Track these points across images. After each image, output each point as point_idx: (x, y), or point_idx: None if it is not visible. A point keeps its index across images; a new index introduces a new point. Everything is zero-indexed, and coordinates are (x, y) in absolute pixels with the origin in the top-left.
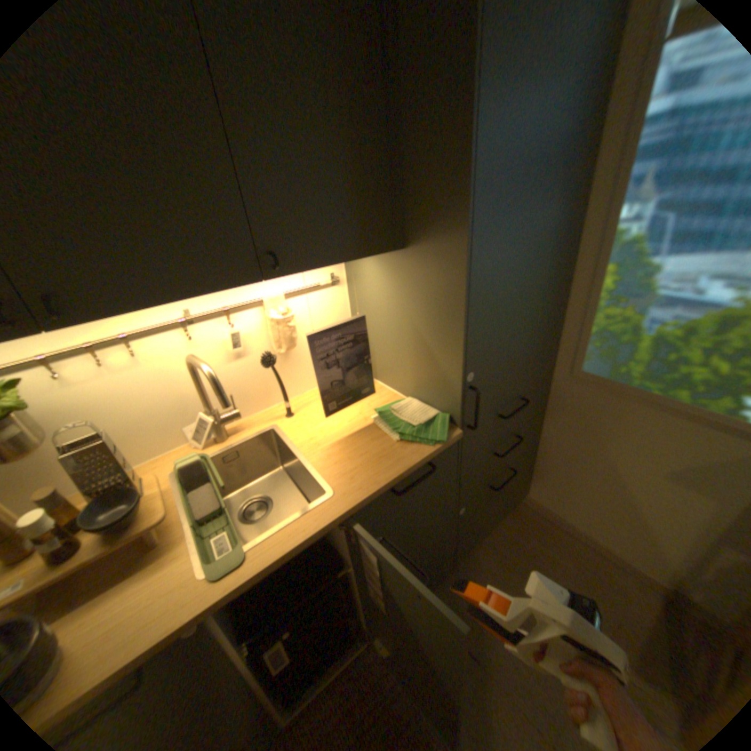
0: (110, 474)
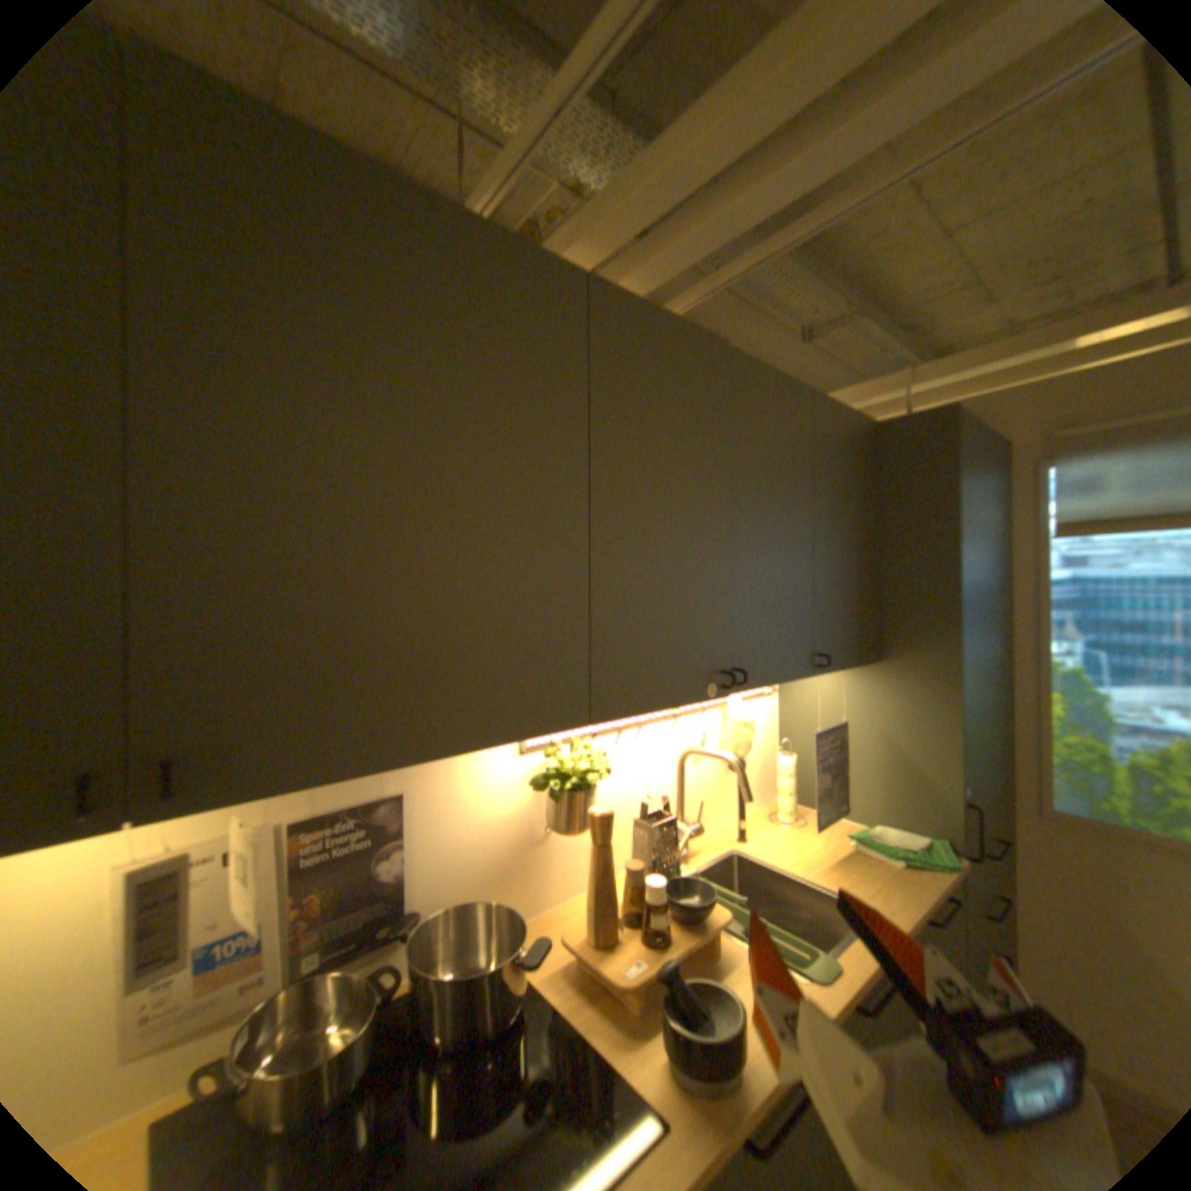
0: (673, 858)
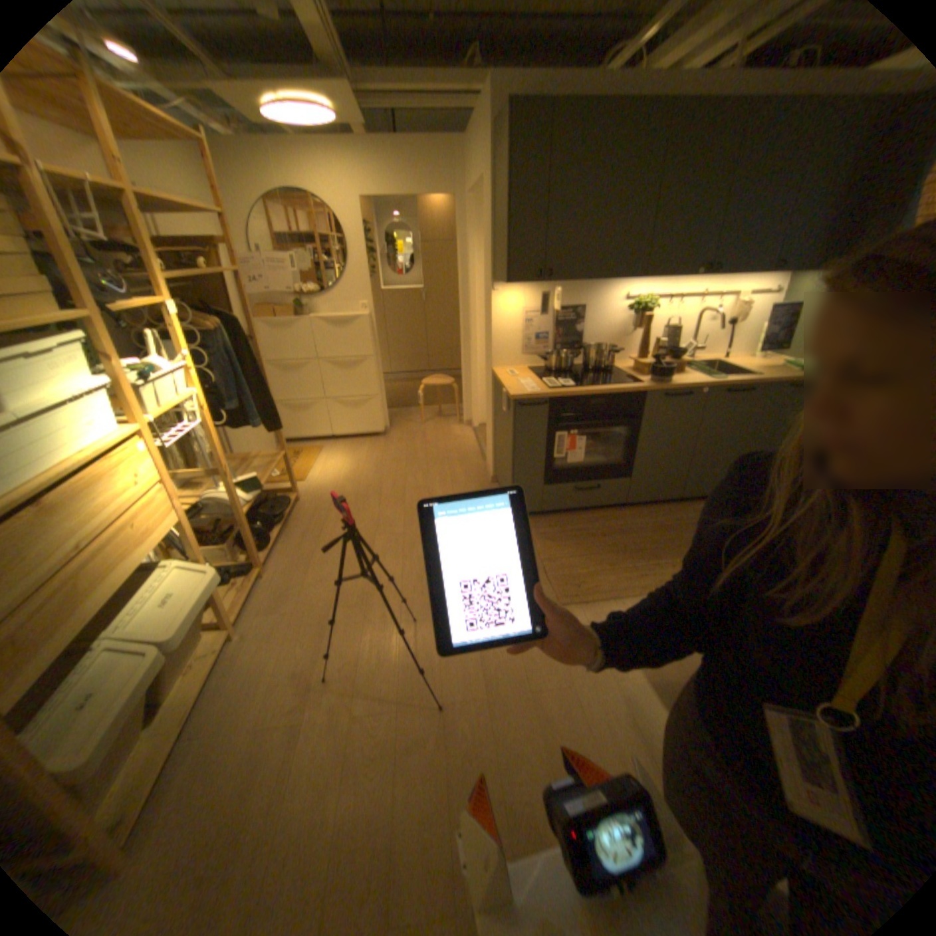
0: (674, 341)
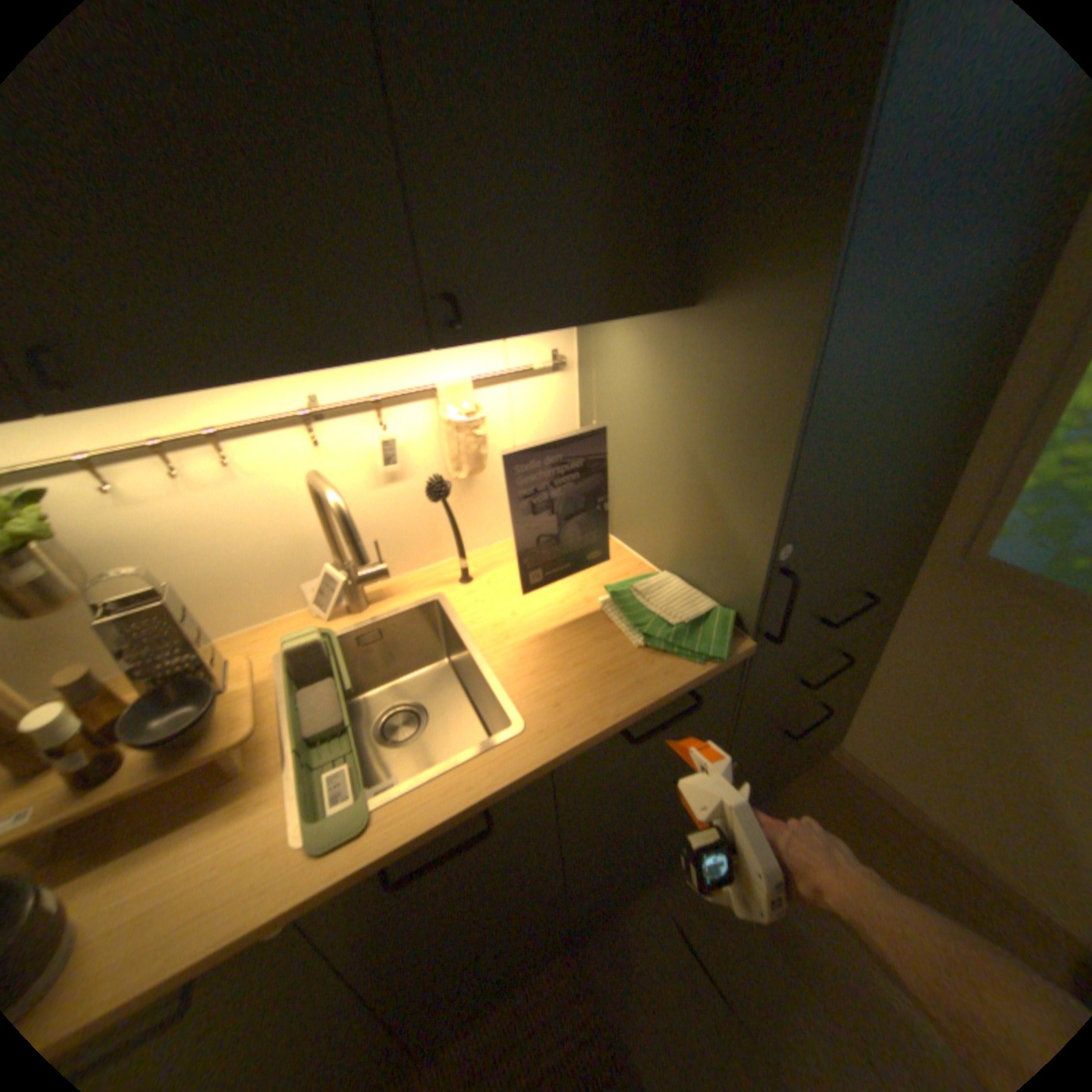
0: (173, 657)
